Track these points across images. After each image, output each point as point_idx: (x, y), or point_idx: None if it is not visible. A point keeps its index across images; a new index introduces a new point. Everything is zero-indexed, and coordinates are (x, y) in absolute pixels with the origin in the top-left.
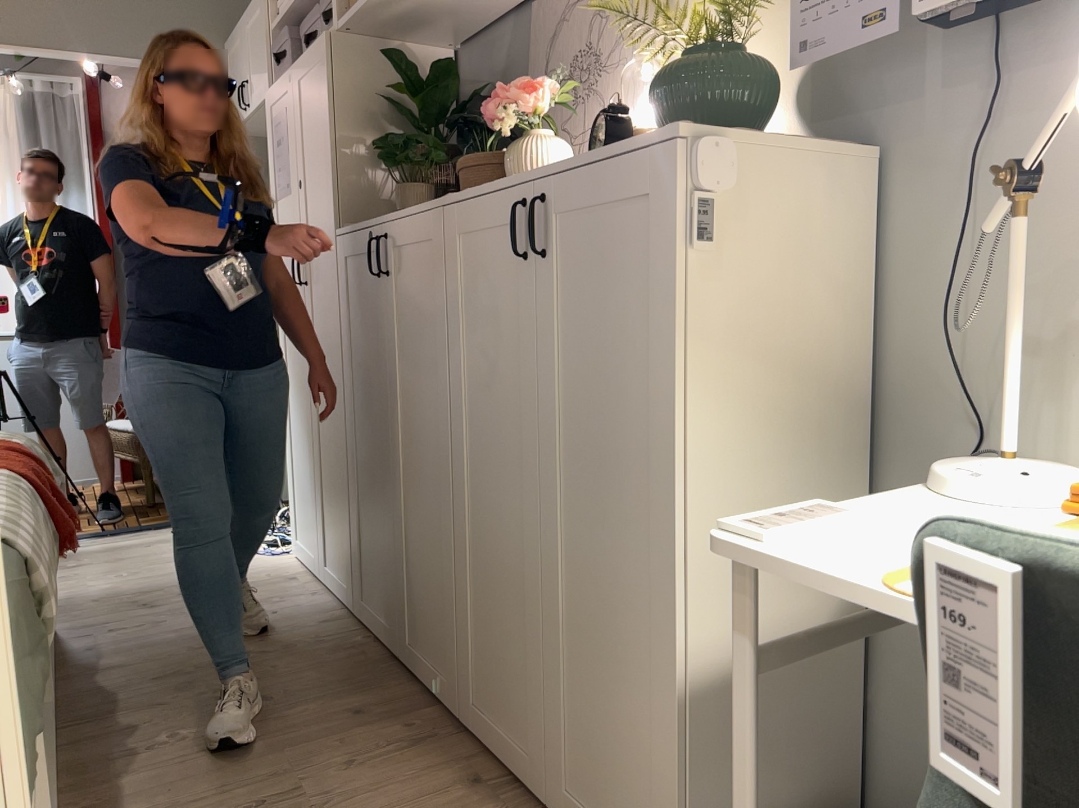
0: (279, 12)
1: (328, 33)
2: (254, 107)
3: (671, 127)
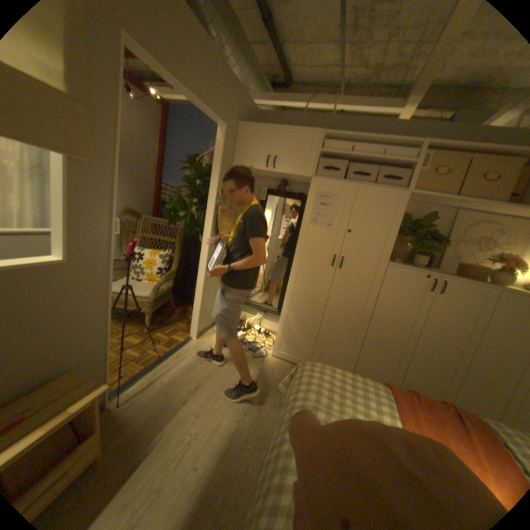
0: (325, 144)
1: (410, 191)
2: (283, 171)
3: None
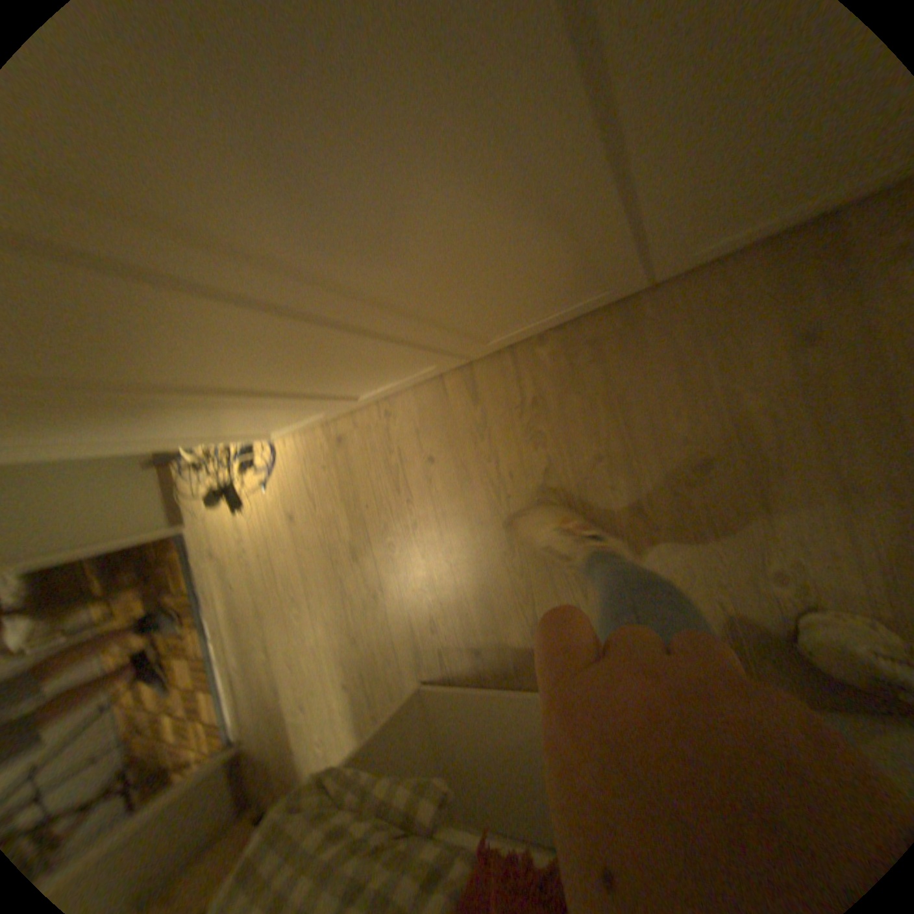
0: None
1: None
2: None
3: None
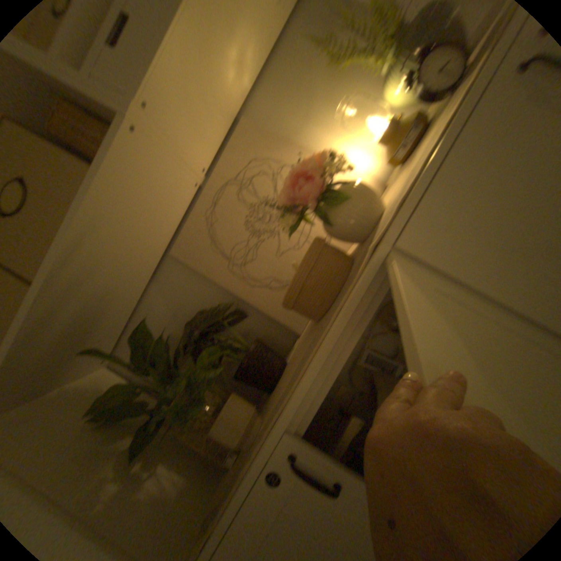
0: None
1: None
2: None
3: None
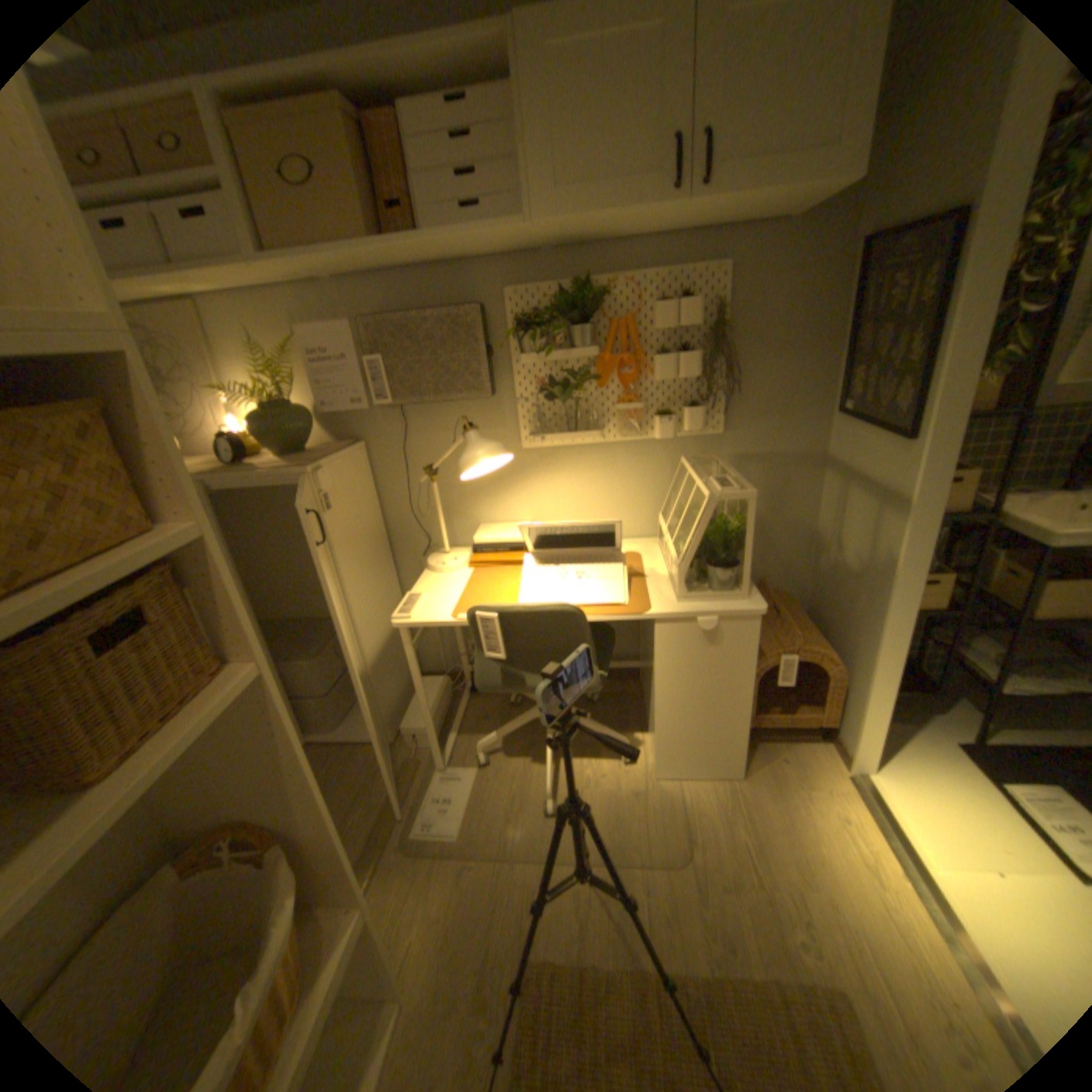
0: None
1: None
2: None
3: (292, 464)
